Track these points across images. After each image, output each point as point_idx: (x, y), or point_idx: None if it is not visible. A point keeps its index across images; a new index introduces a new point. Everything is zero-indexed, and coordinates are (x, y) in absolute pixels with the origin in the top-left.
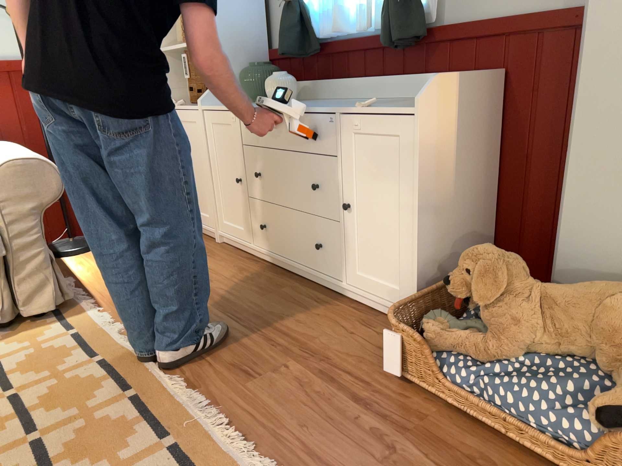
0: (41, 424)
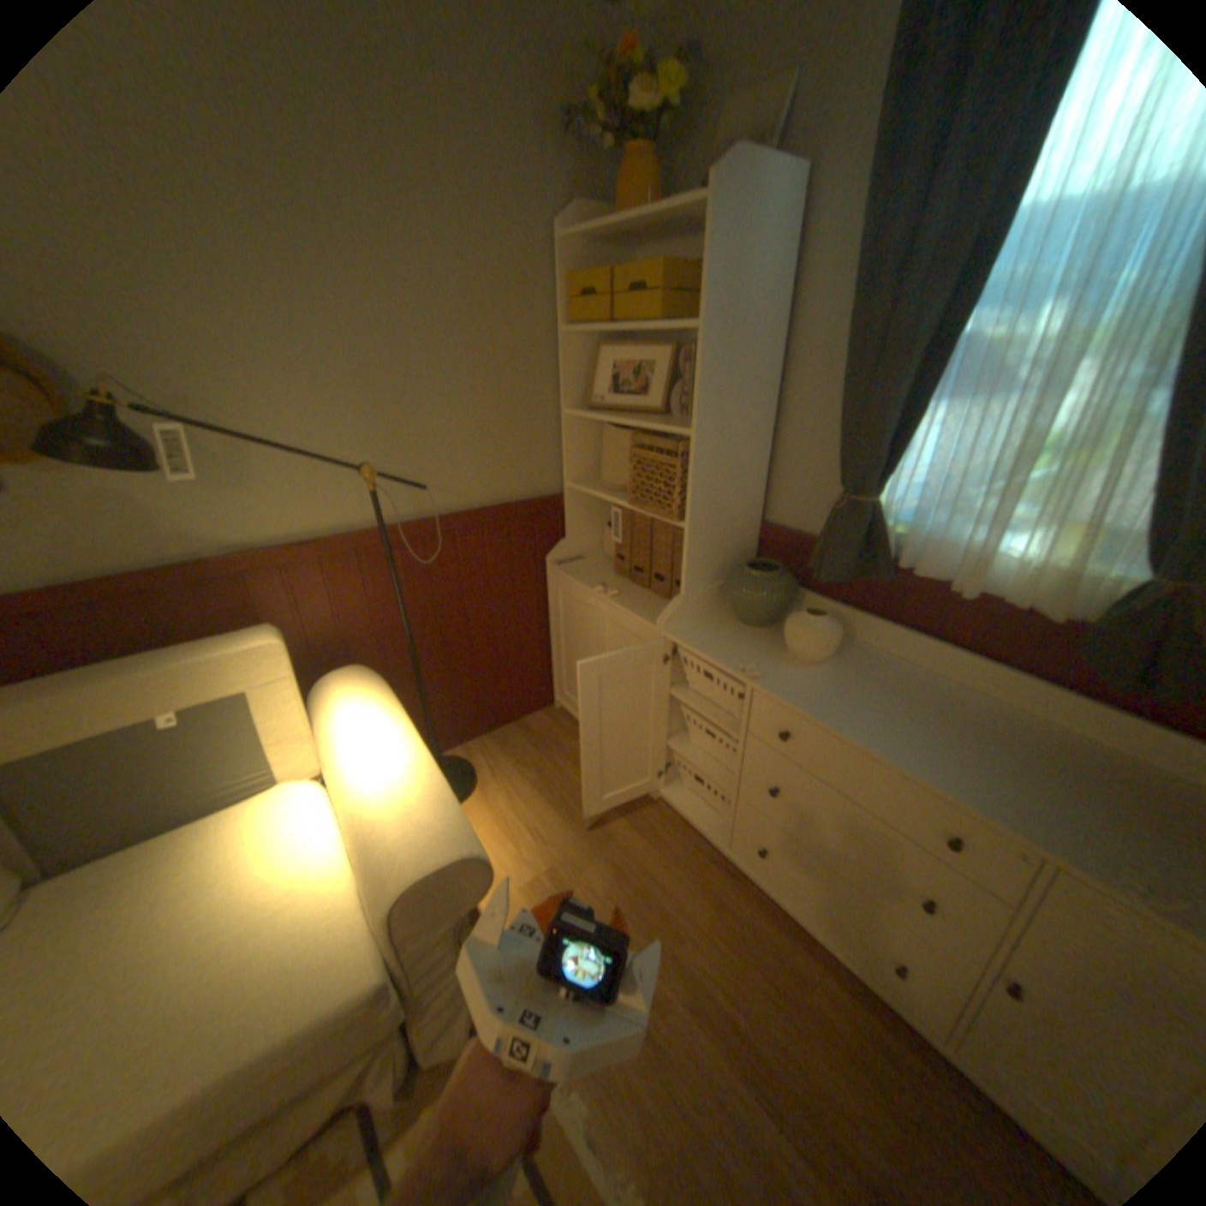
0: None
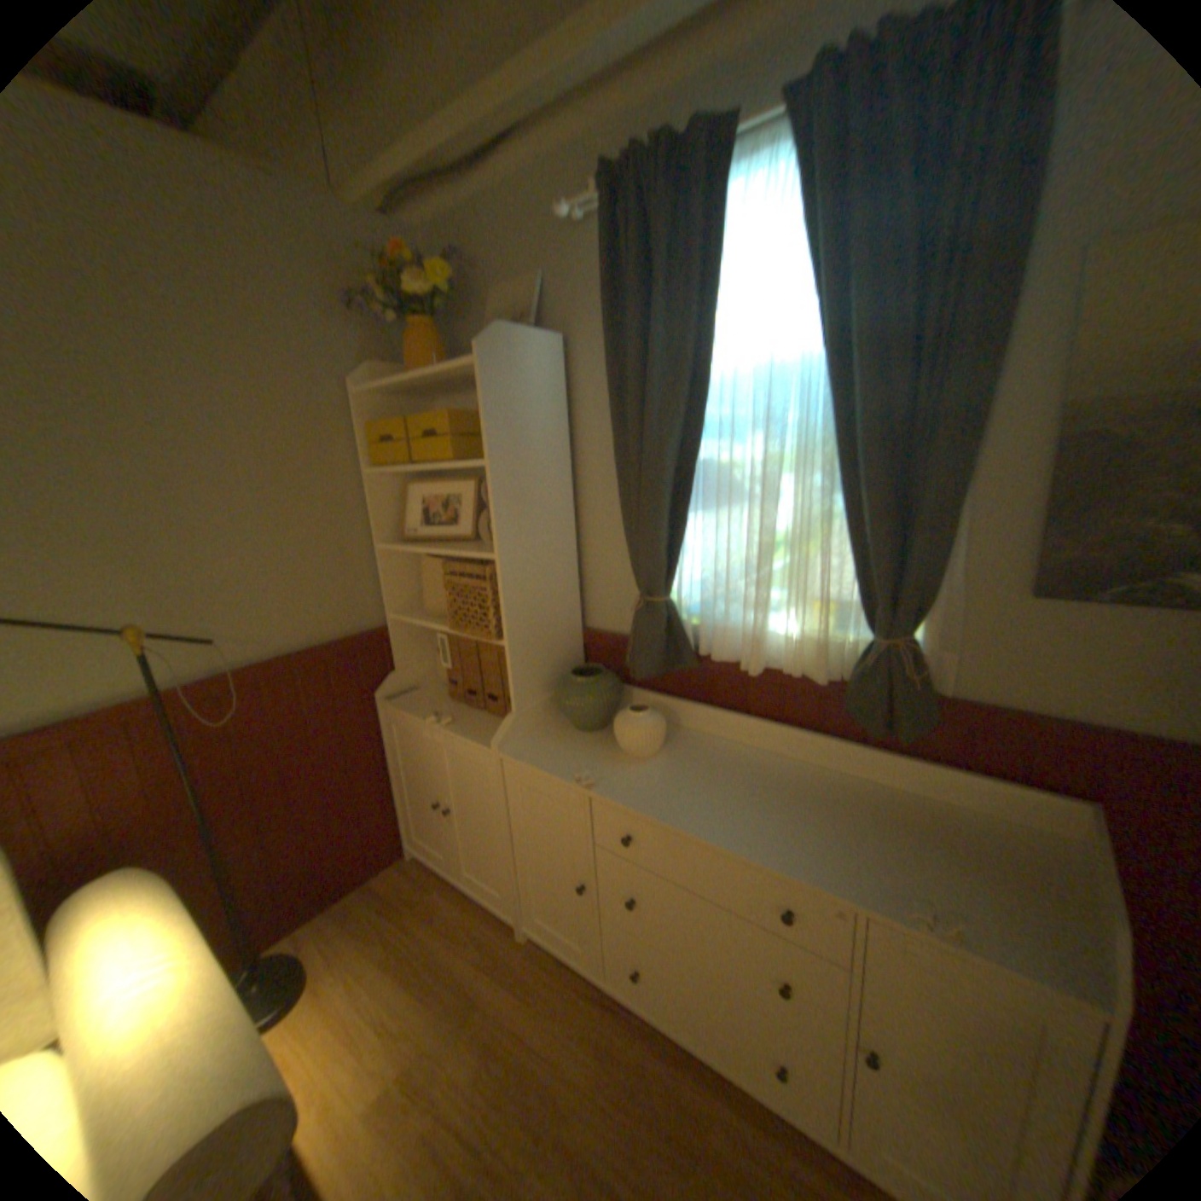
0: None
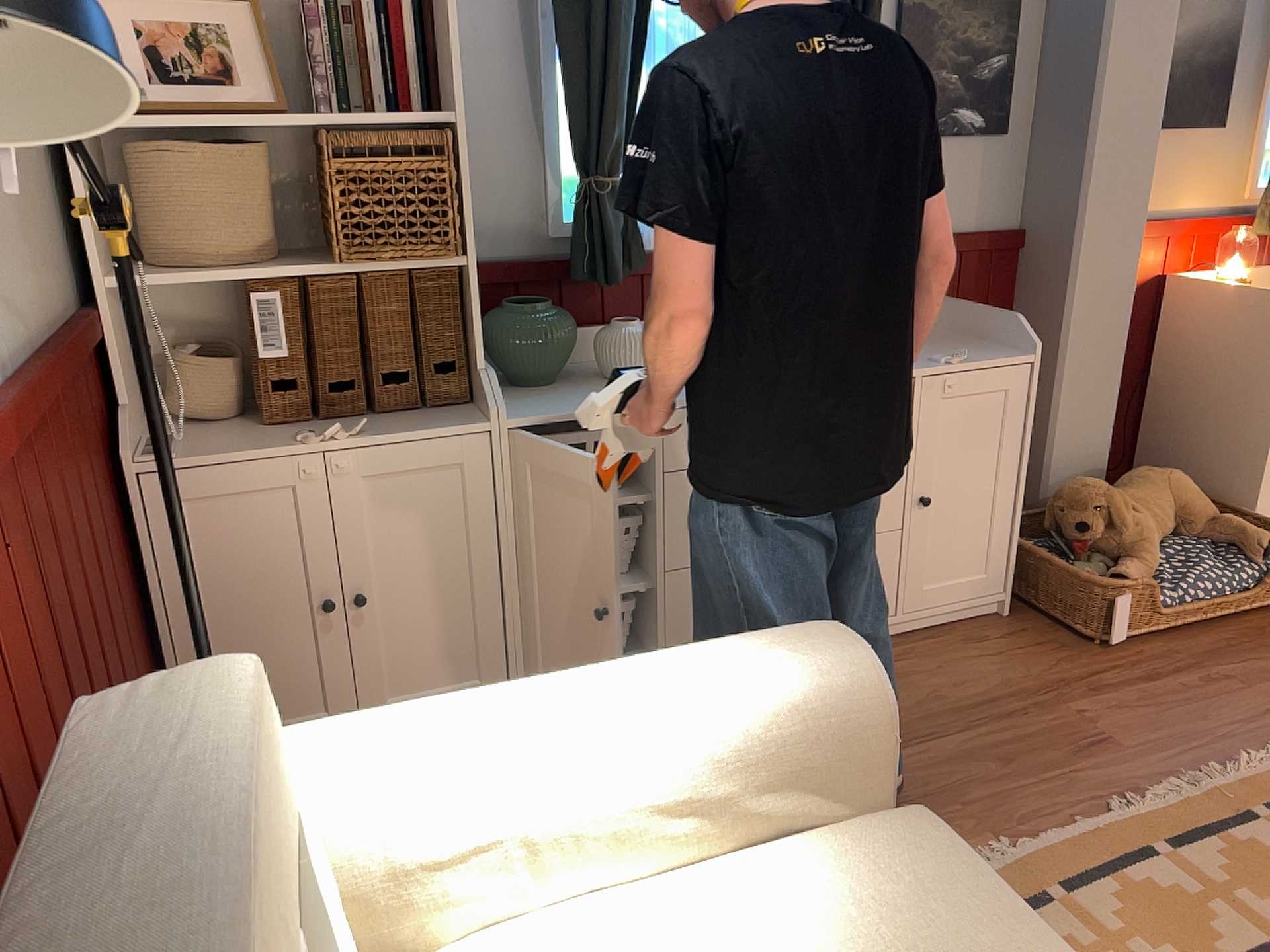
0: (1257, 944)
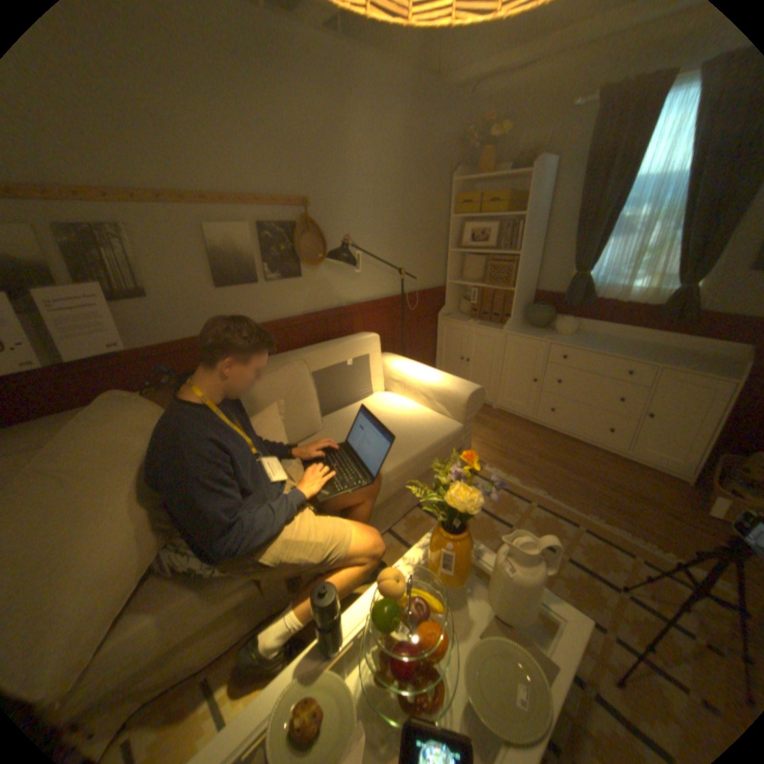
0: None
